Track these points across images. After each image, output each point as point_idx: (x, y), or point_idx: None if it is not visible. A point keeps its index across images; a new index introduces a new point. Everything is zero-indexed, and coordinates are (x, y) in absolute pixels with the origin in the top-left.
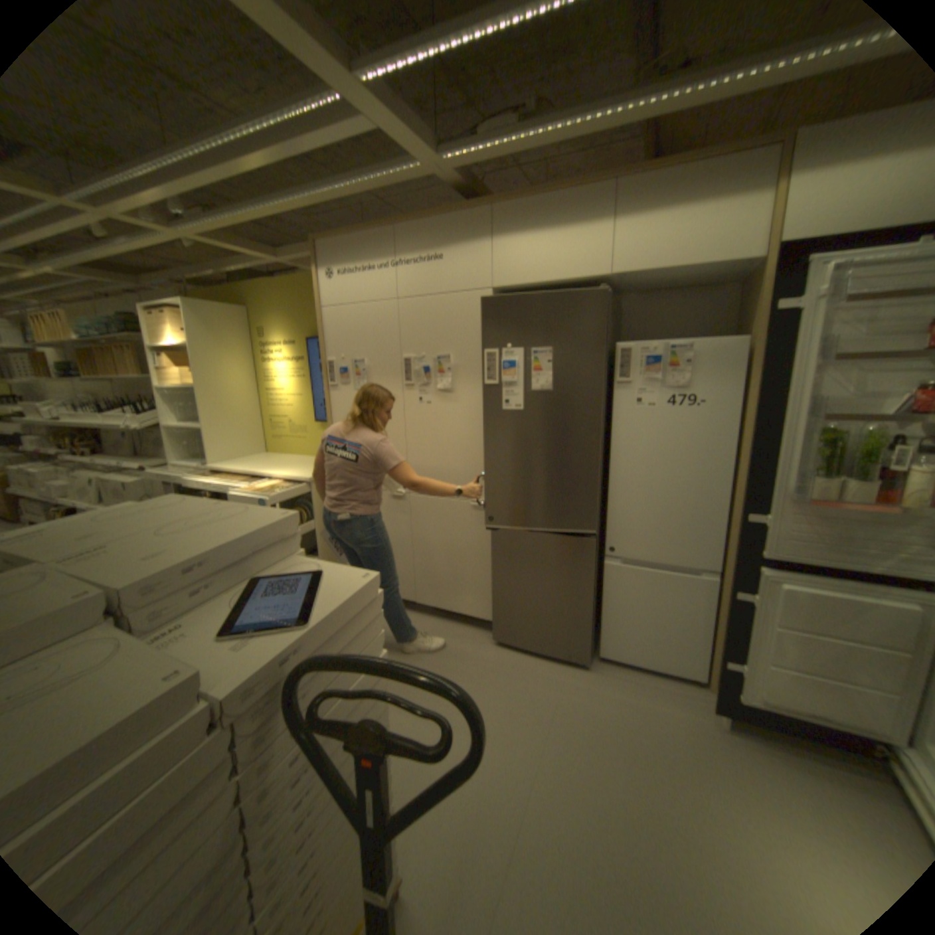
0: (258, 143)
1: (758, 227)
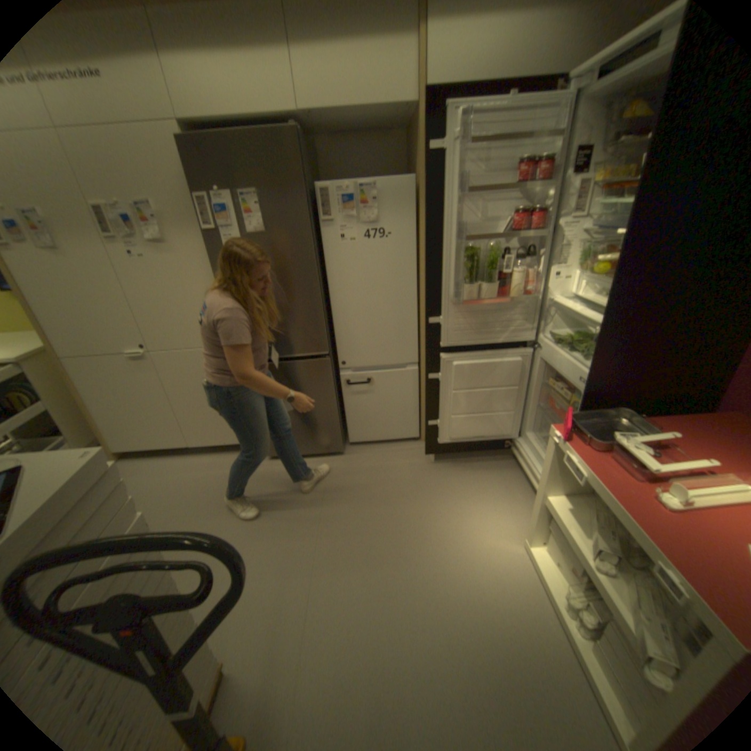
0: None
1: (409, 72)
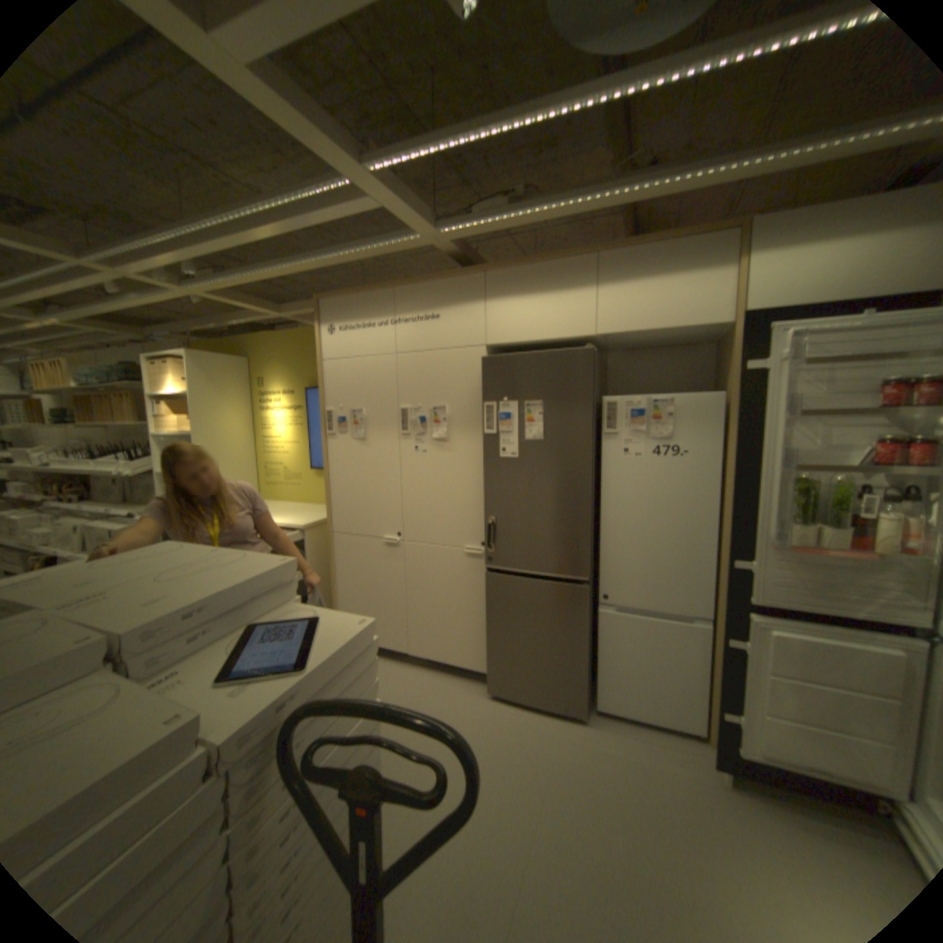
0: (272, 217)
1: (725, 297)
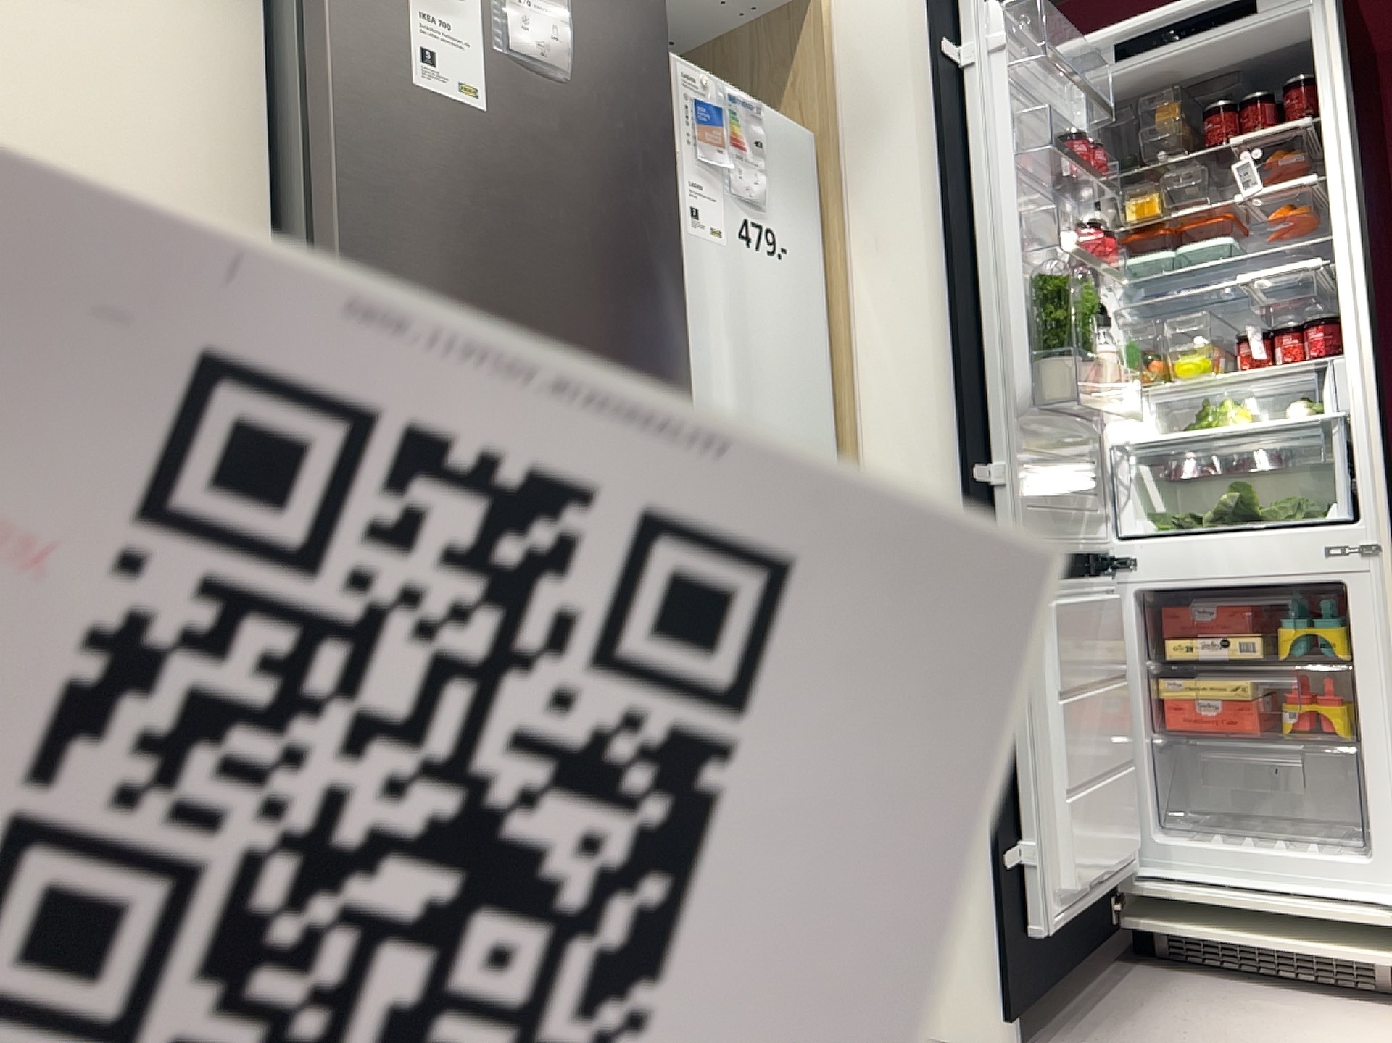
0: None
1: None
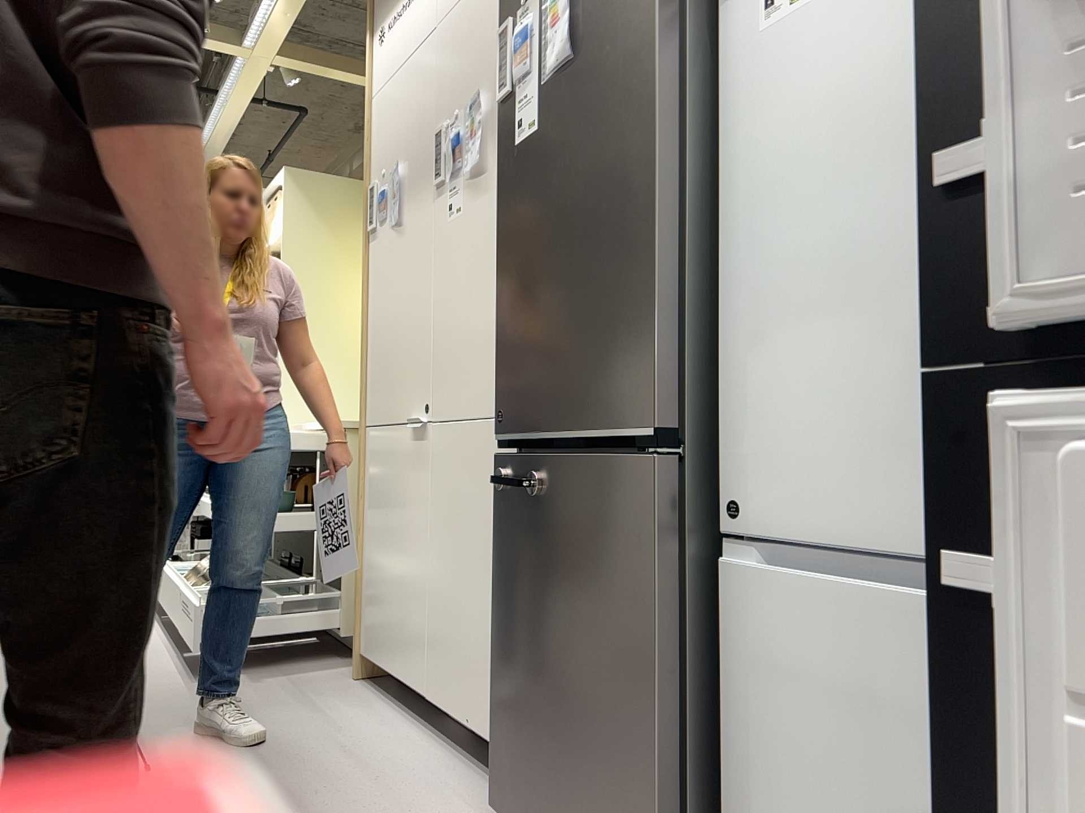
0: None
1: None
